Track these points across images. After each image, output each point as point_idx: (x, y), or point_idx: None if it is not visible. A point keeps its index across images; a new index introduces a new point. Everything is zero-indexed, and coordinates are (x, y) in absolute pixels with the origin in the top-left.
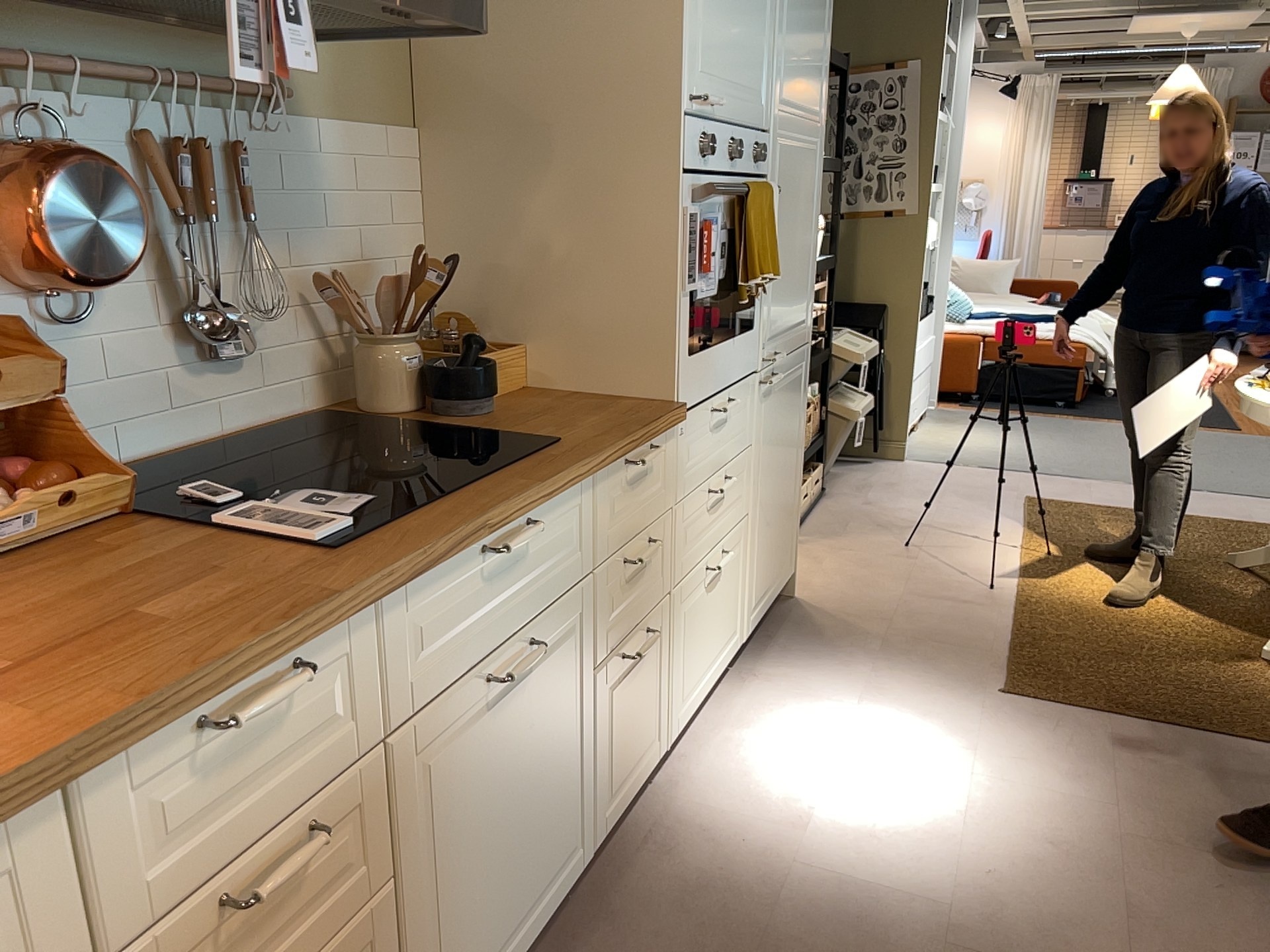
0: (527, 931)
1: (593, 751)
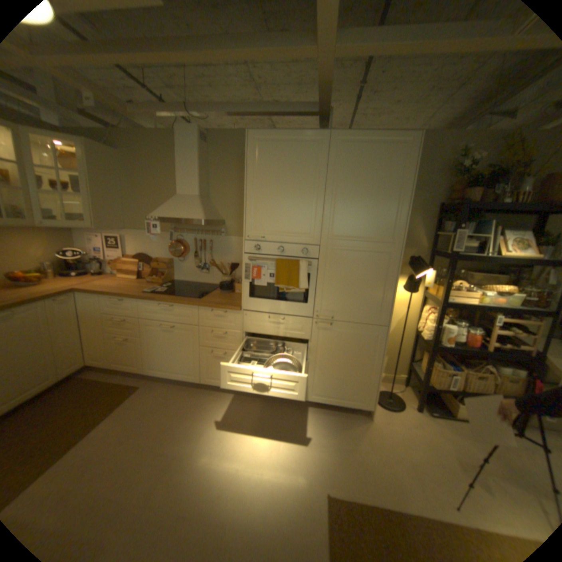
0: (174, 377)
1: (199, 363)
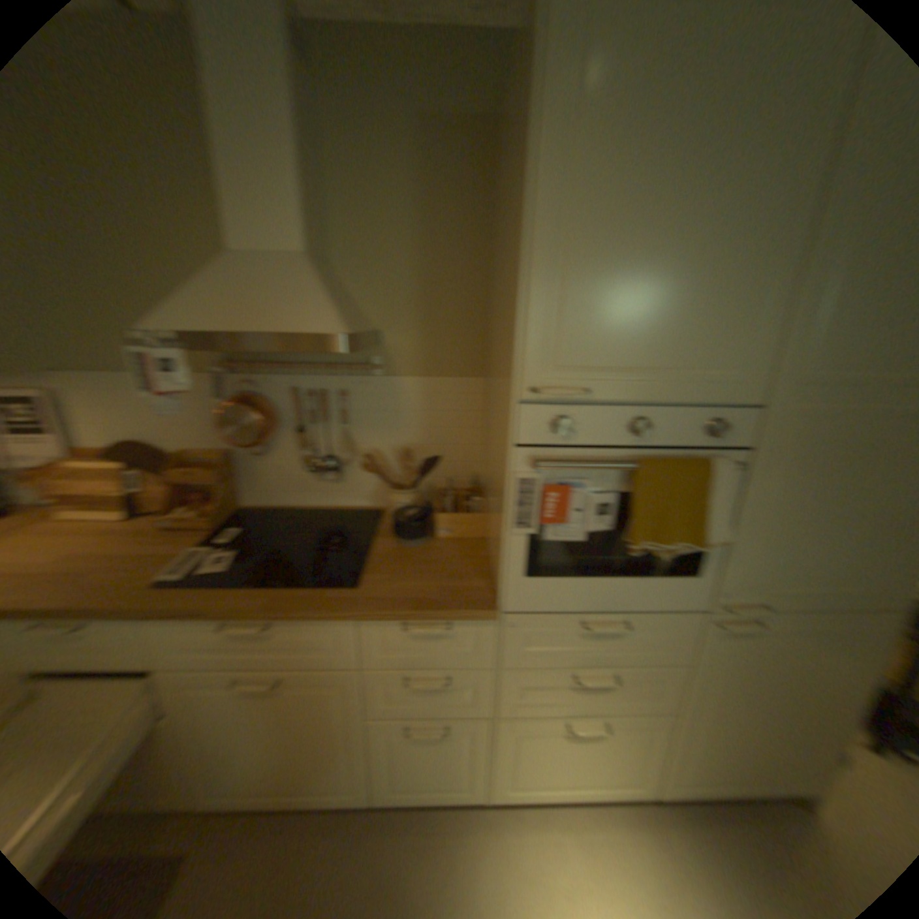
0: (283, 806)
1: (361, 762)
